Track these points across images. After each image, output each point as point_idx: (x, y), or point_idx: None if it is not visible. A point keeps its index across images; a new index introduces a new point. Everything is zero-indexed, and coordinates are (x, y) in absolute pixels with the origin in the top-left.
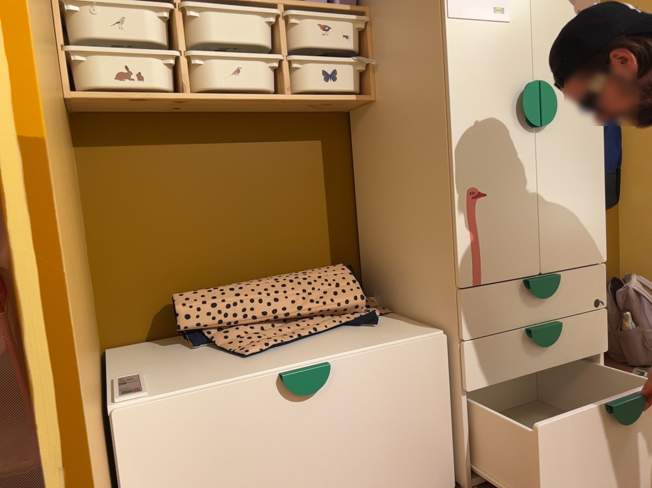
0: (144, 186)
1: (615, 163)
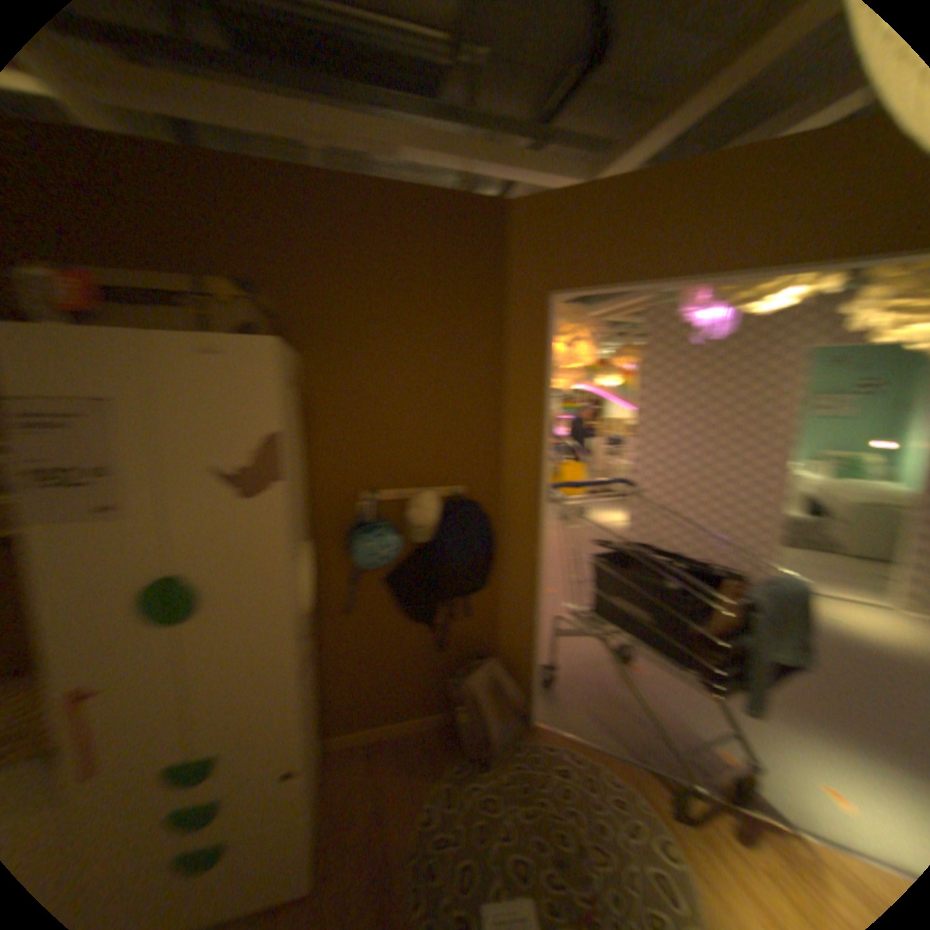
0: None
1: (478, 554)
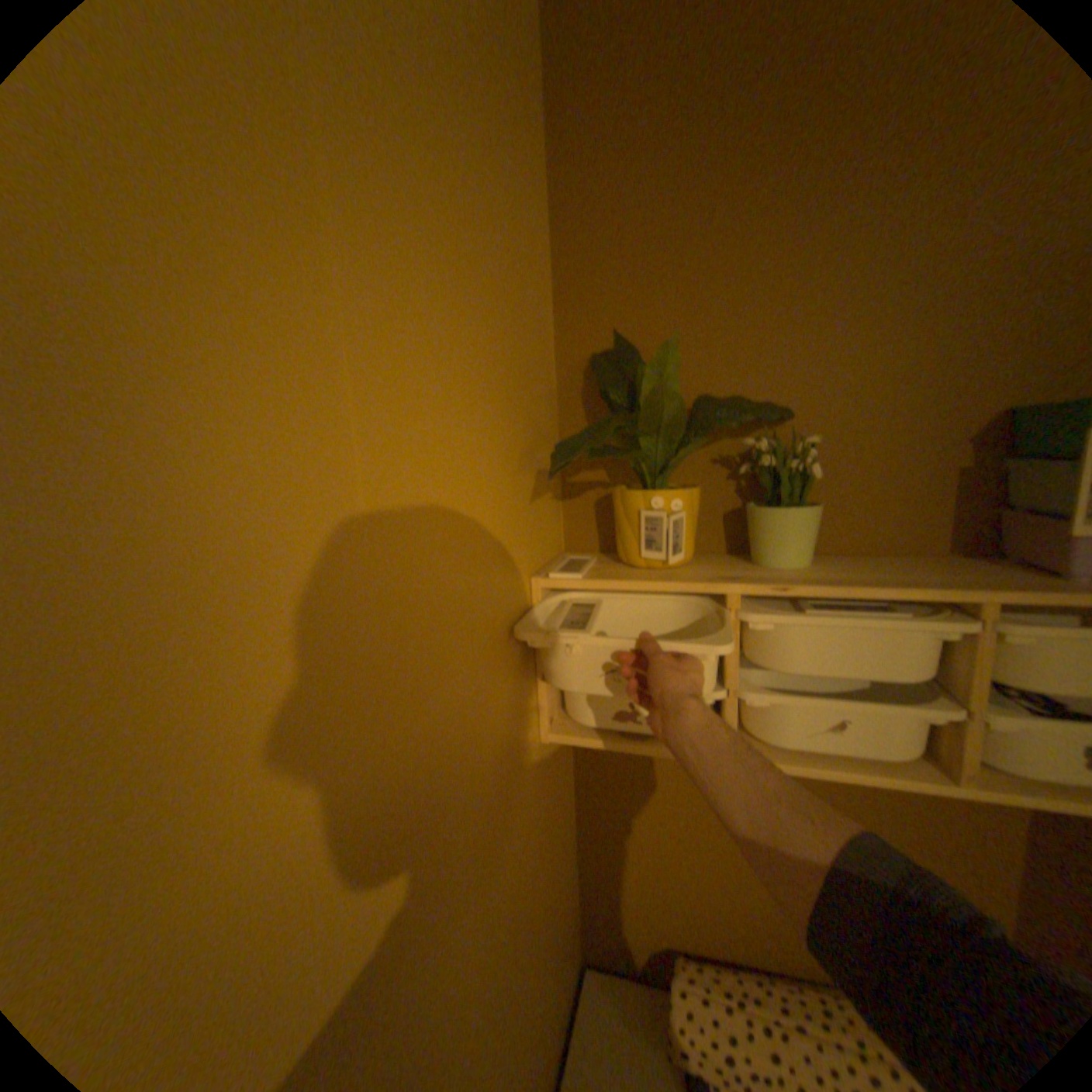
0: (655, 792)
1: None
